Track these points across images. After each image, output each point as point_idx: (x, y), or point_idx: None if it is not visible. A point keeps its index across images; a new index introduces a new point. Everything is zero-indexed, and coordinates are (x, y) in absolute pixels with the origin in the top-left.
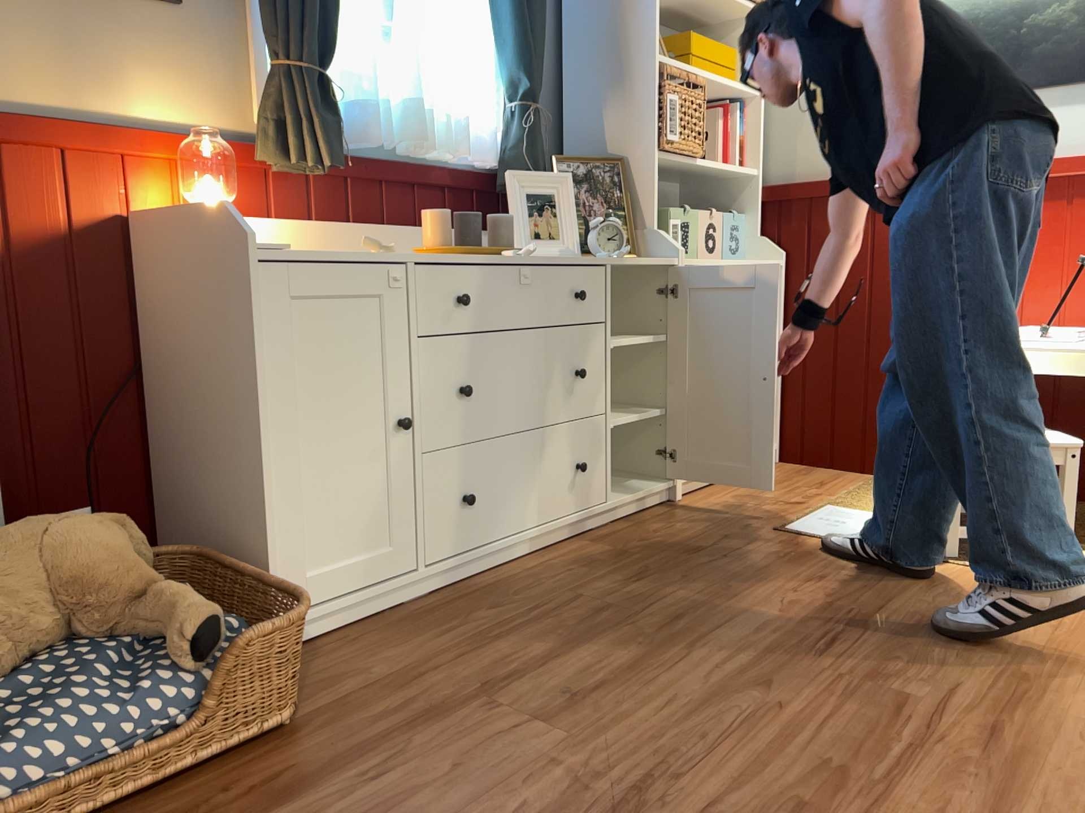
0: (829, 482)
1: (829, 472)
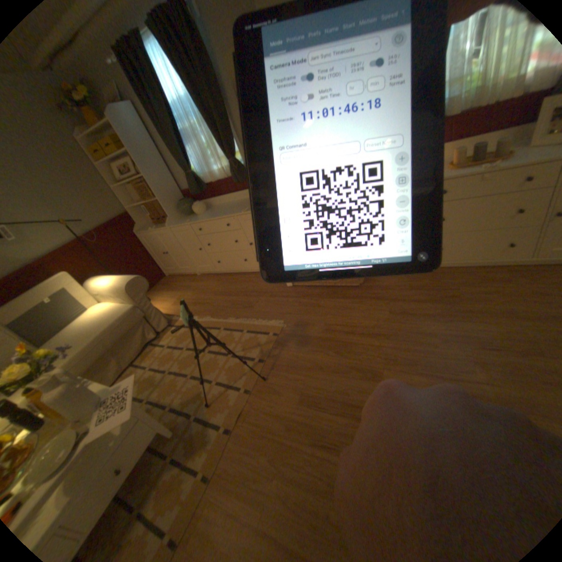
0: None
1: None
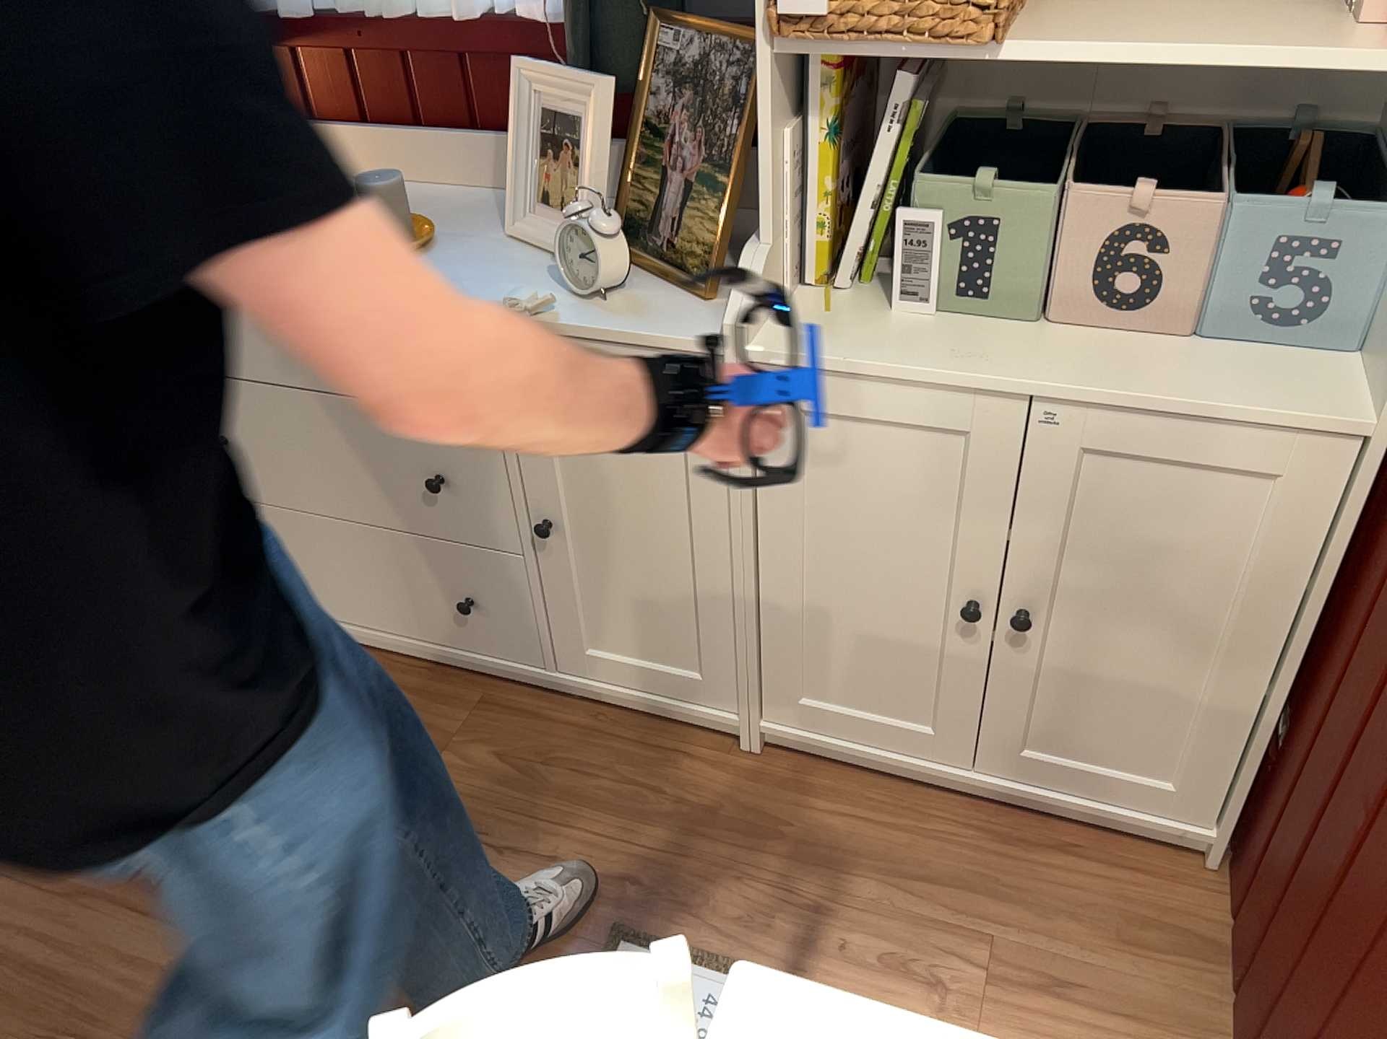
0: (1067, 993)
1: (1187, 988)
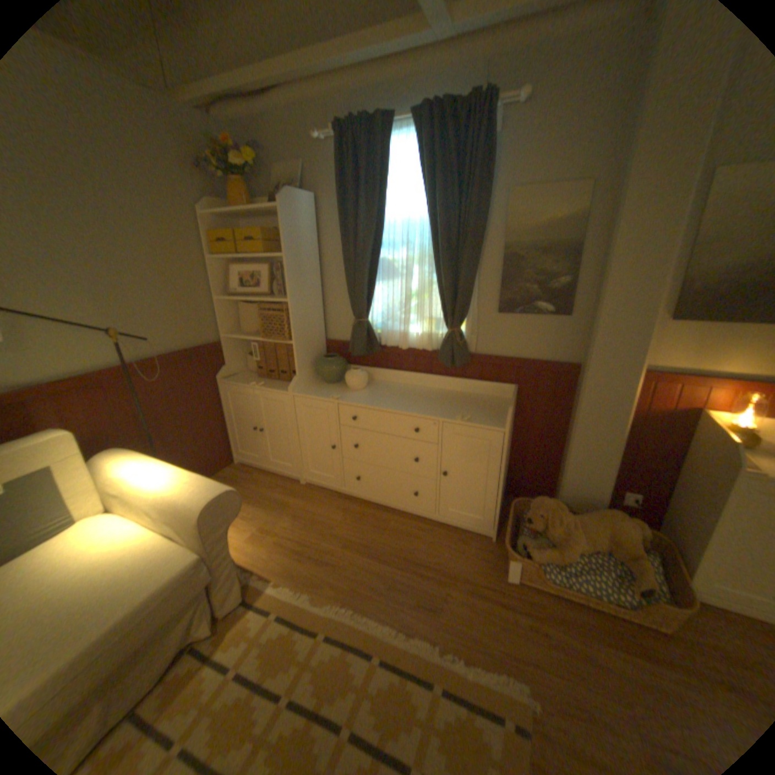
0: None
1: None
